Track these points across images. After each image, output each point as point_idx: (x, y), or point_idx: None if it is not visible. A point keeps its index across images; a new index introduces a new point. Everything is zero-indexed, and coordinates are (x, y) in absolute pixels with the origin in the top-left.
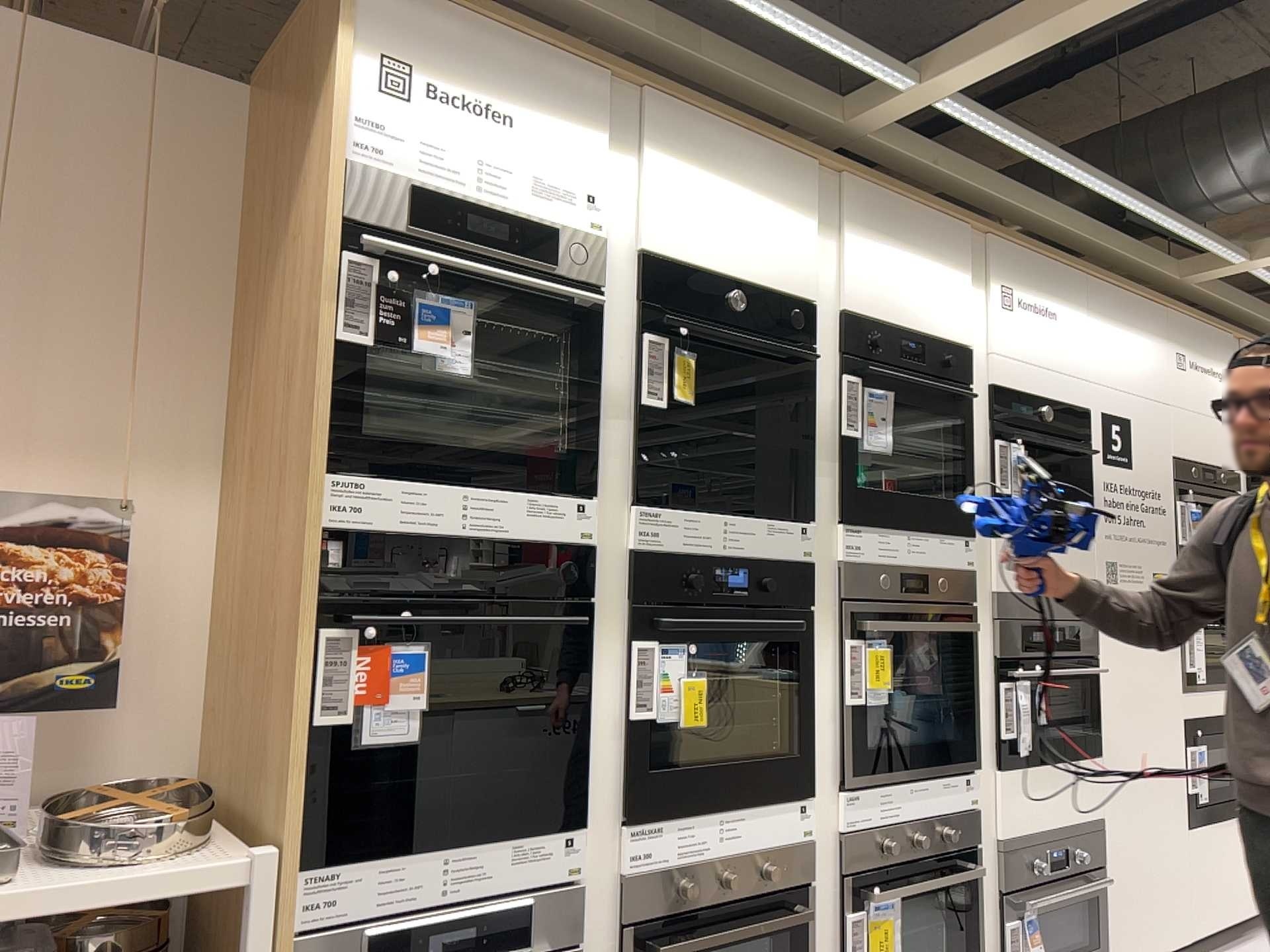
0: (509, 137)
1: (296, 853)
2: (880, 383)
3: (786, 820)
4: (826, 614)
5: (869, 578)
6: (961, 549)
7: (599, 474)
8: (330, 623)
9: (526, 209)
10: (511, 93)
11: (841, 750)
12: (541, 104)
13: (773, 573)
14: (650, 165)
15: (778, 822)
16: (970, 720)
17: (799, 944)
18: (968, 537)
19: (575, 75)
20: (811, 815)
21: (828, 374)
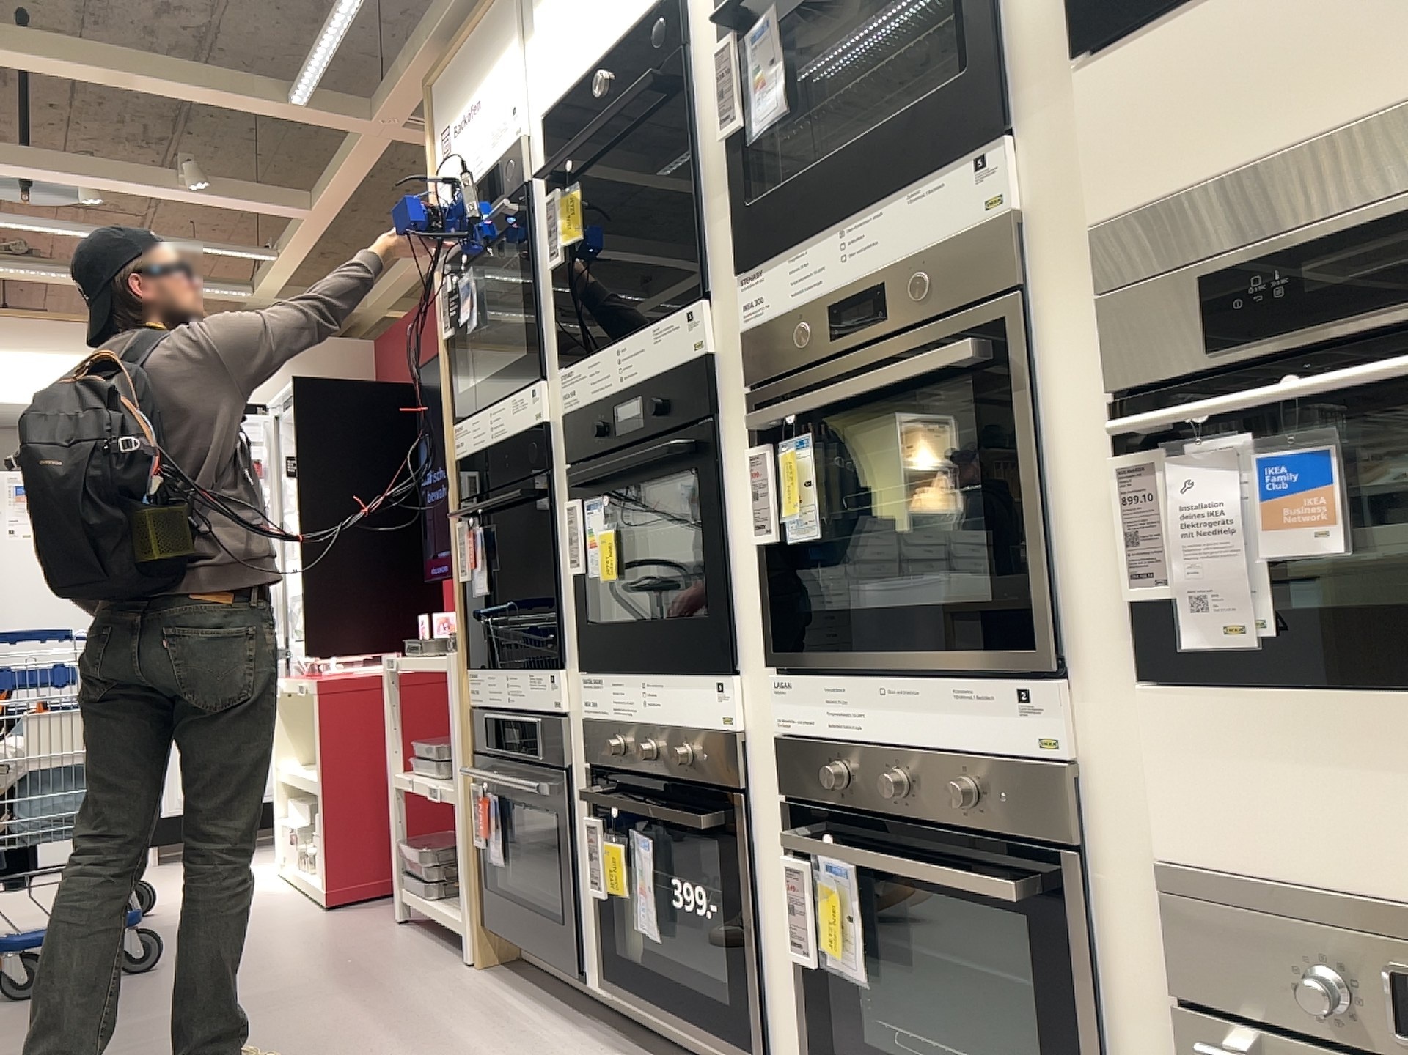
0: (478, 119)
1: (473, 661)
2: (765, 5)
3: (702, 699)
4: (738, 418)
5: (780, 339)
6: (964, 185)
7: (544, 354)
8: (469, 519)
9: (488, 166)
10: (476, 82)
11: (769, 614)
12: (486, 69)
13: (660, 388)
14: (535, 29)
15: (695, 700)
16: (1023, 559)
17: (734, 869)
18: (980, 148)
19: (496, 16)
20: (731, 701)
21: (703, 69)
